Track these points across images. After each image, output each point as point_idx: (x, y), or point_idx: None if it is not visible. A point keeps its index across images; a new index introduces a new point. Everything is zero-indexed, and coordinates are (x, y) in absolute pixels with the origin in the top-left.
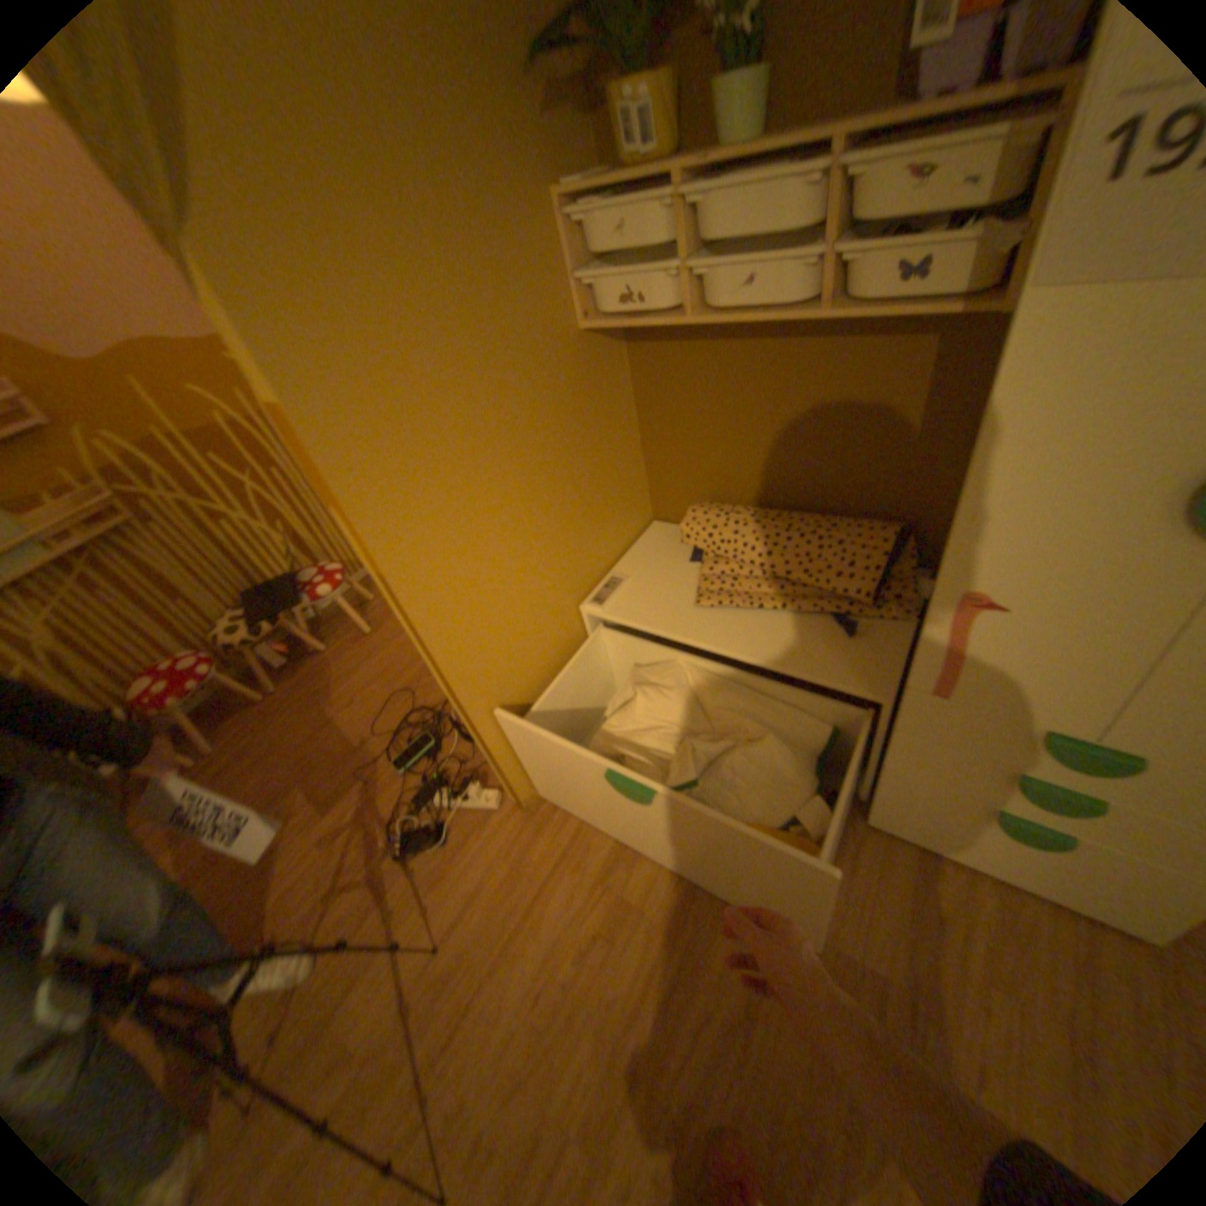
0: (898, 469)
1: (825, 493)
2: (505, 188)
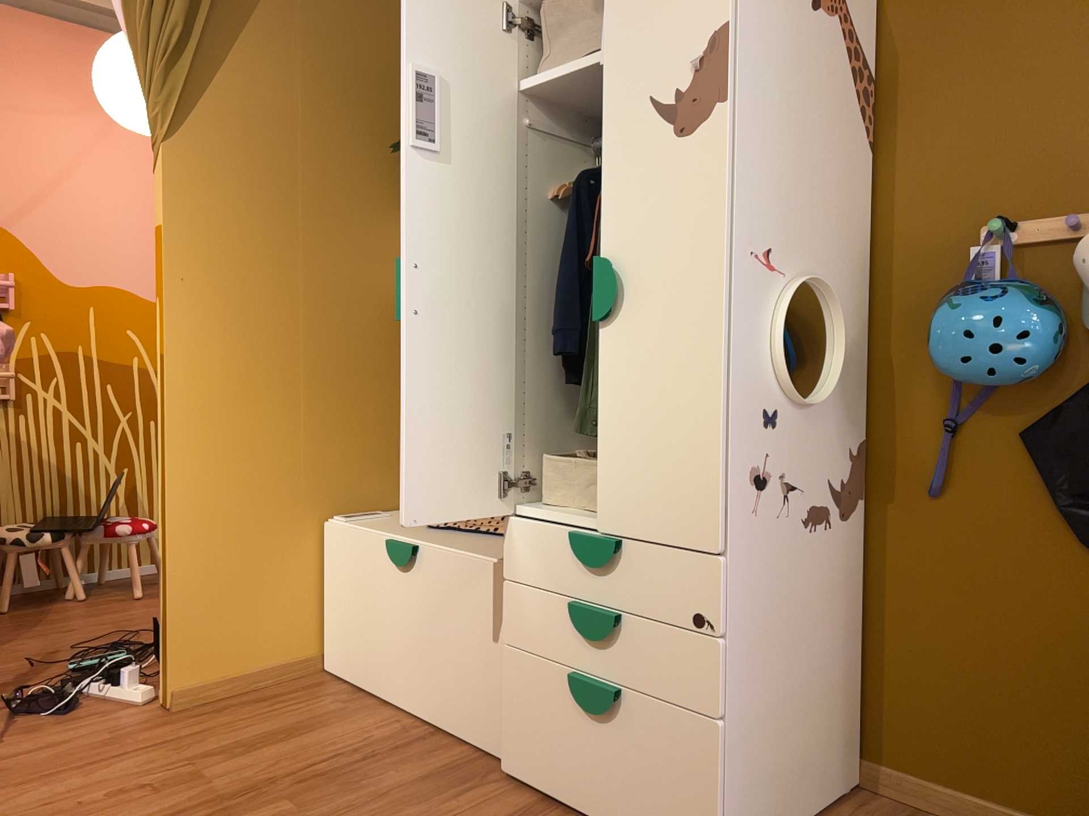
0: None
1: None
2: (369, 199)
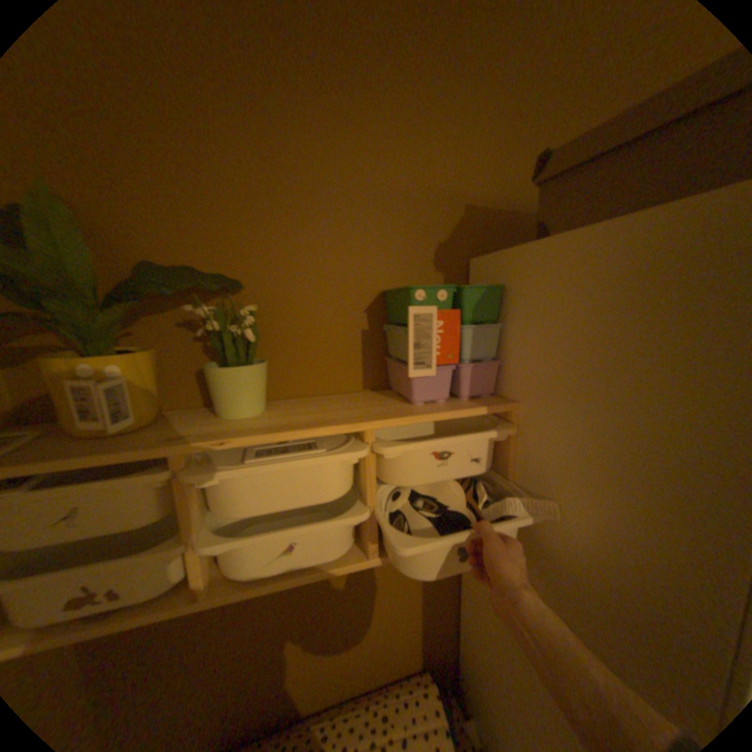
0: (413, 626)
1: (357, 673)
2: None
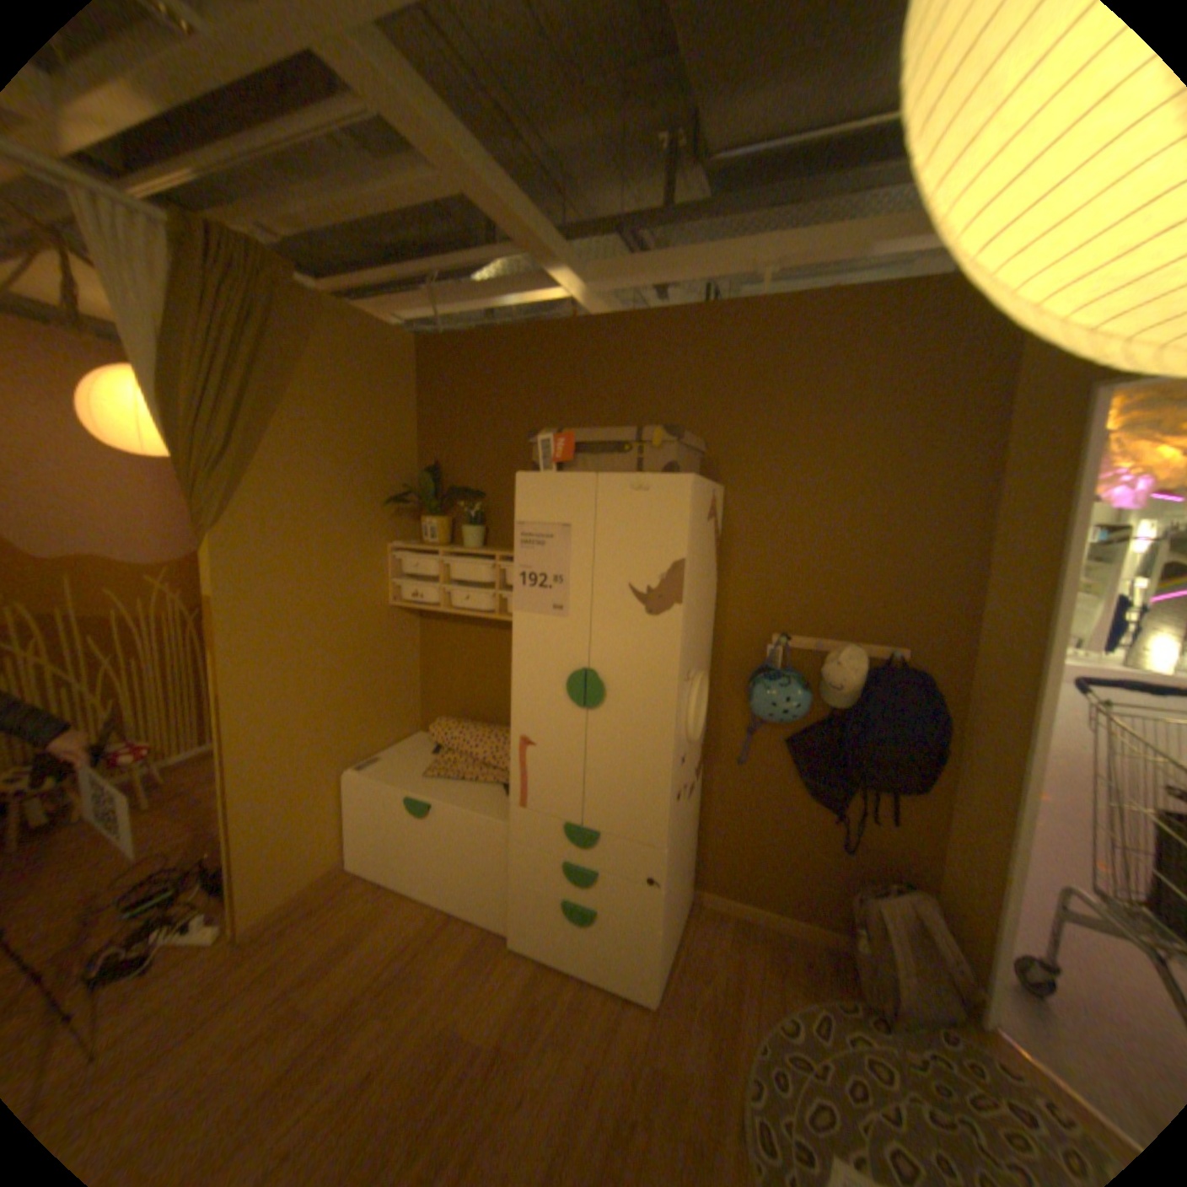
0: None
1: None
2: (363, 541)
